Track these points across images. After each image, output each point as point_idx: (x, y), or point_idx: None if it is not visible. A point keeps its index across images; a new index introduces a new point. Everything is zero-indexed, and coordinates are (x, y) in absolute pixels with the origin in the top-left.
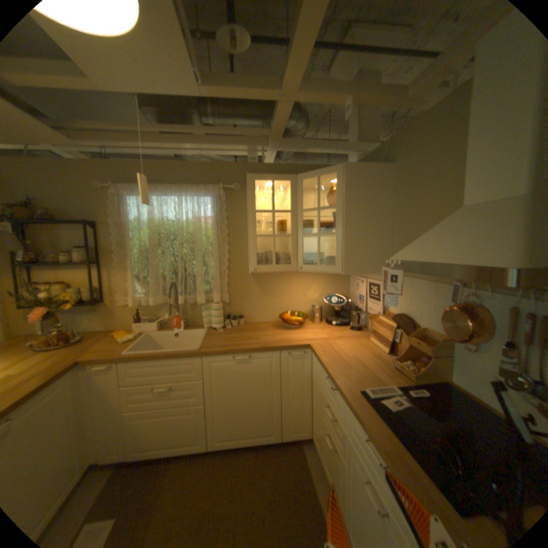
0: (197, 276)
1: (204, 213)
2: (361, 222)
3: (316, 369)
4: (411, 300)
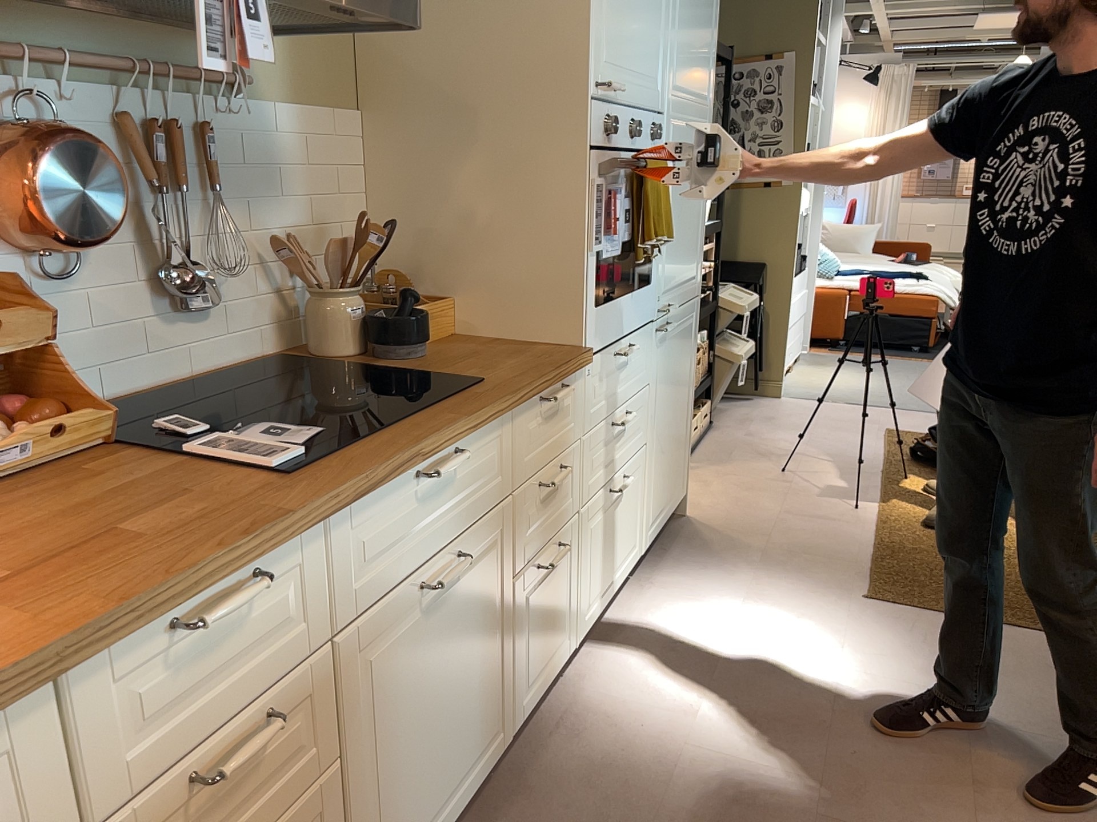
0: None
1: None
2: None
3: None
4: None
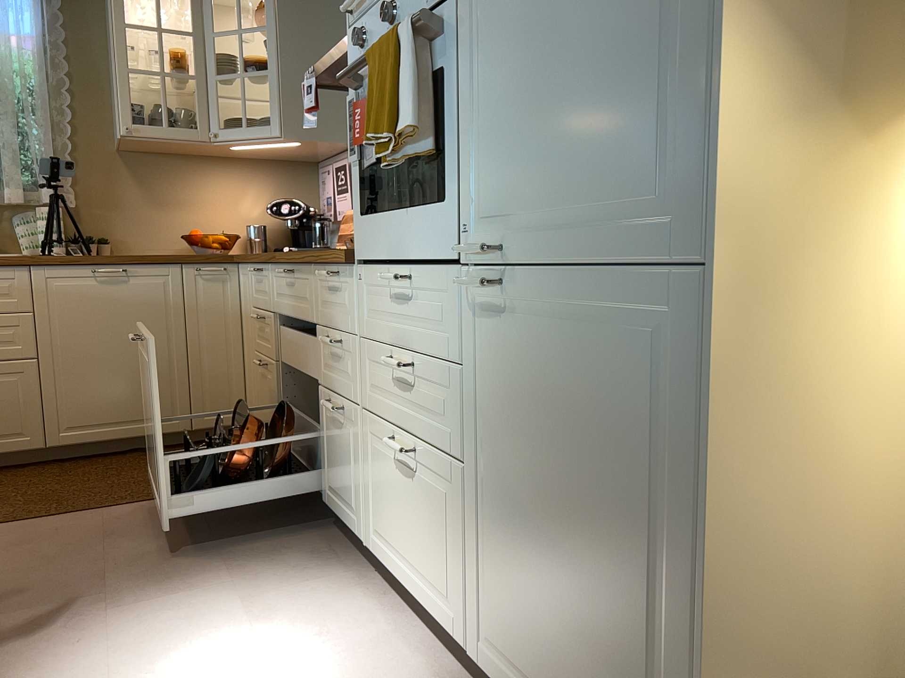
0: (1, 152)
1: (15, 27)
2: (305, 55)
3: (244, 287)
4: None
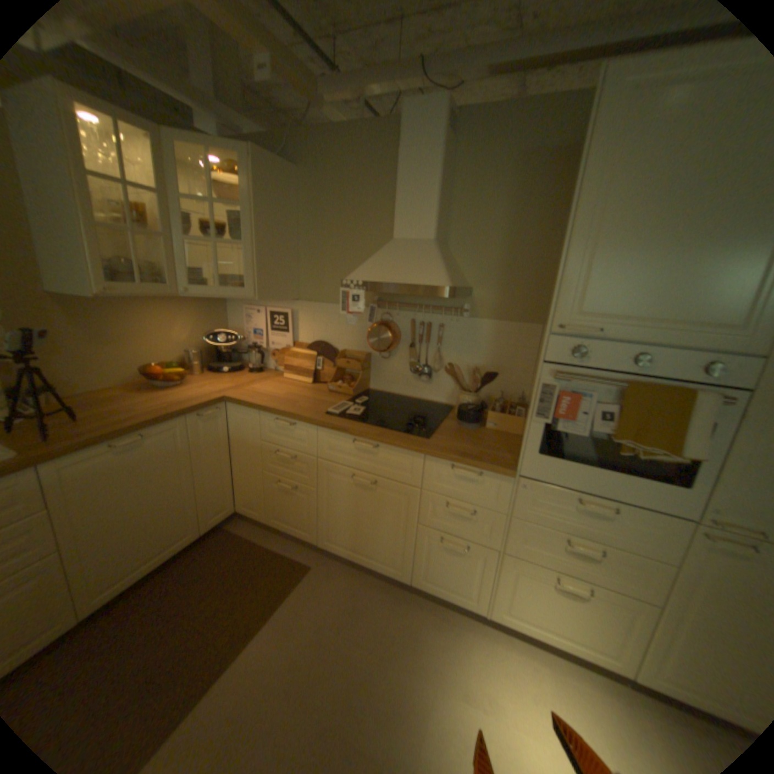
0: None
1: None
2: (269, 233)
3: (241, 423)
4: (326, 326)
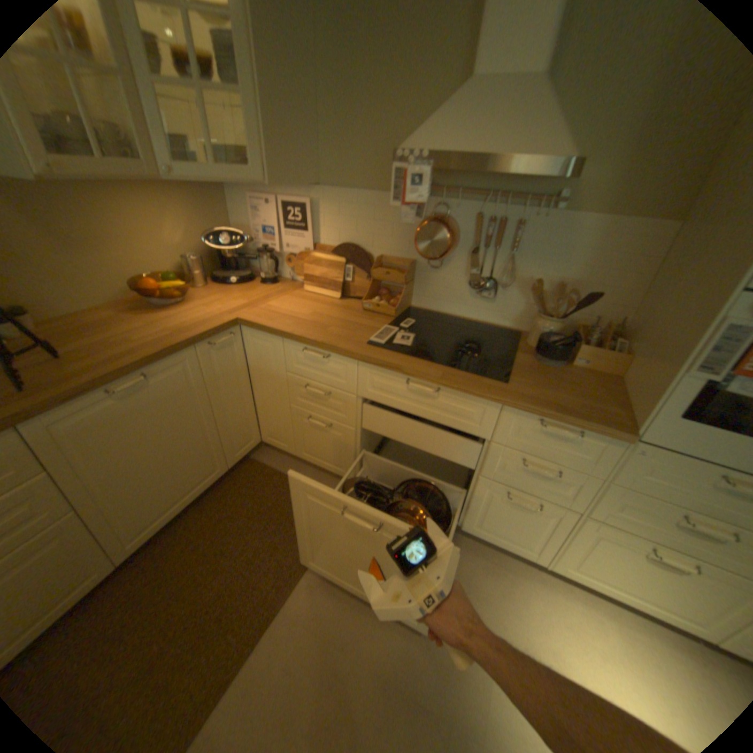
0: None
1: None
2: (278, 71)
3: (262, 350)
4: (357, 222)
